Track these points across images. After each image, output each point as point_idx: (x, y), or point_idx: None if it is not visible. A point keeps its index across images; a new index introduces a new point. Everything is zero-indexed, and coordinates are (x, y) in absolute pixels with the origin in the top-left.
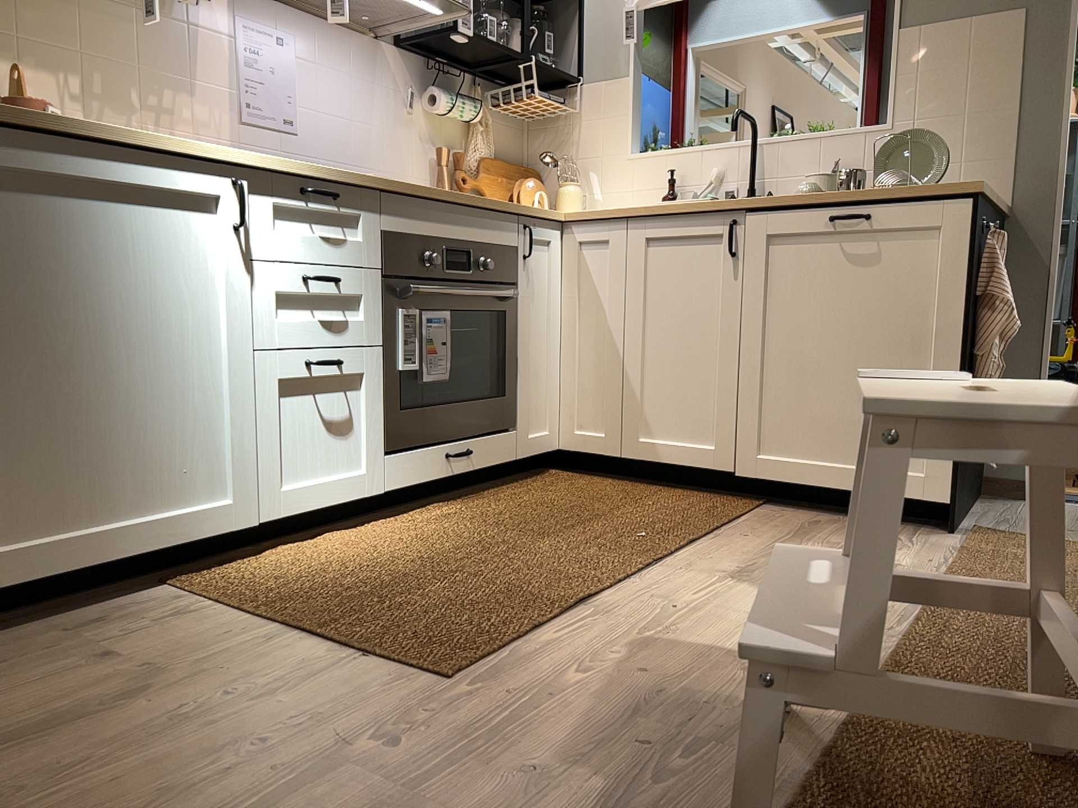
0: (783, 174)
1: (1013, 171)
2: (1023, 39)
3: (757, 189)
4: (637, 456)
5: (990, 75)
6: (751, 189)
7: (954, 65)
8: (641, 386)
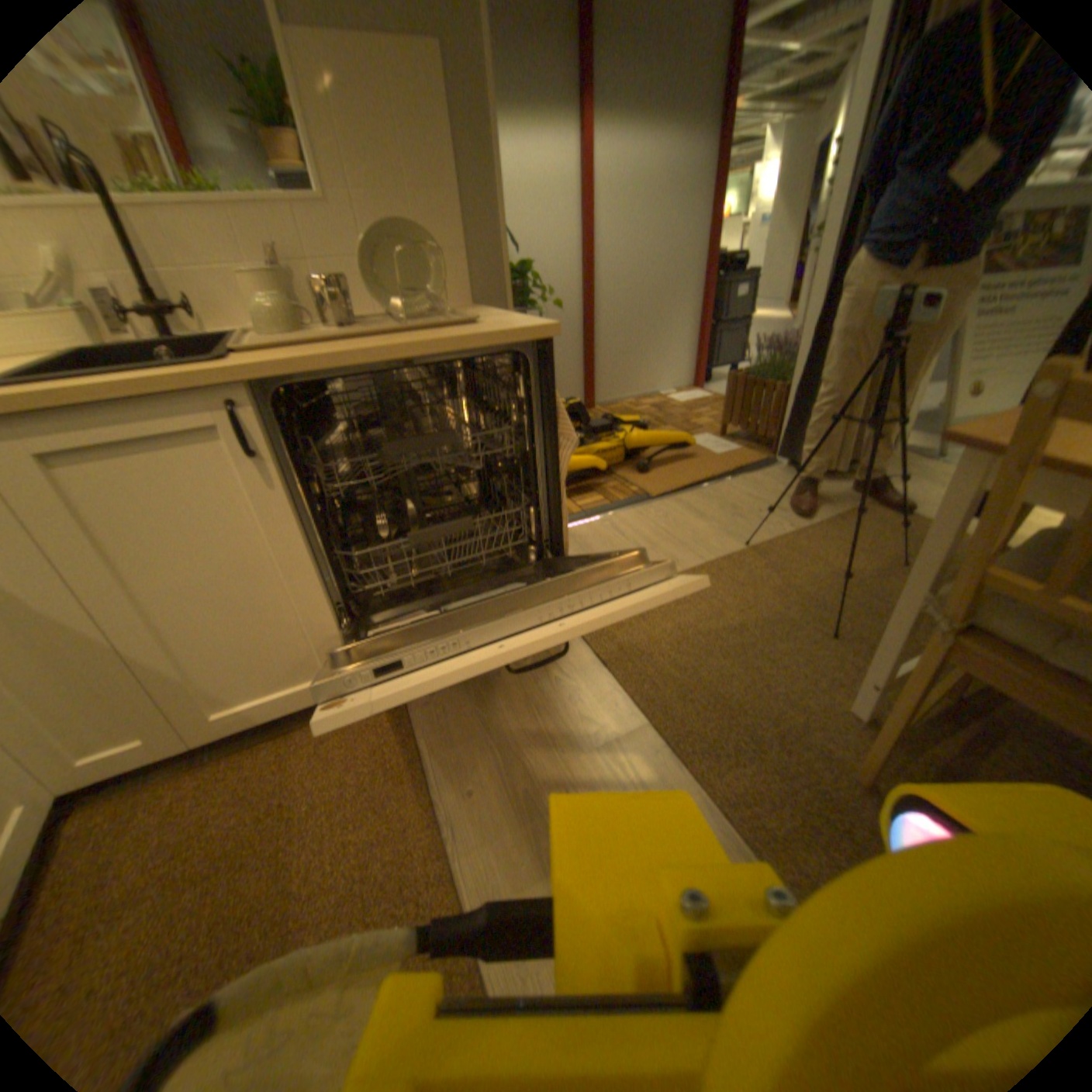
0: (190, 260)
1: (470, 261)
2: (448, 84)
3: (154, 286)
4: (218, 736)
5: (425, 133)
6: (150, 289)
7: (380, 107)
8: (174, 667)
